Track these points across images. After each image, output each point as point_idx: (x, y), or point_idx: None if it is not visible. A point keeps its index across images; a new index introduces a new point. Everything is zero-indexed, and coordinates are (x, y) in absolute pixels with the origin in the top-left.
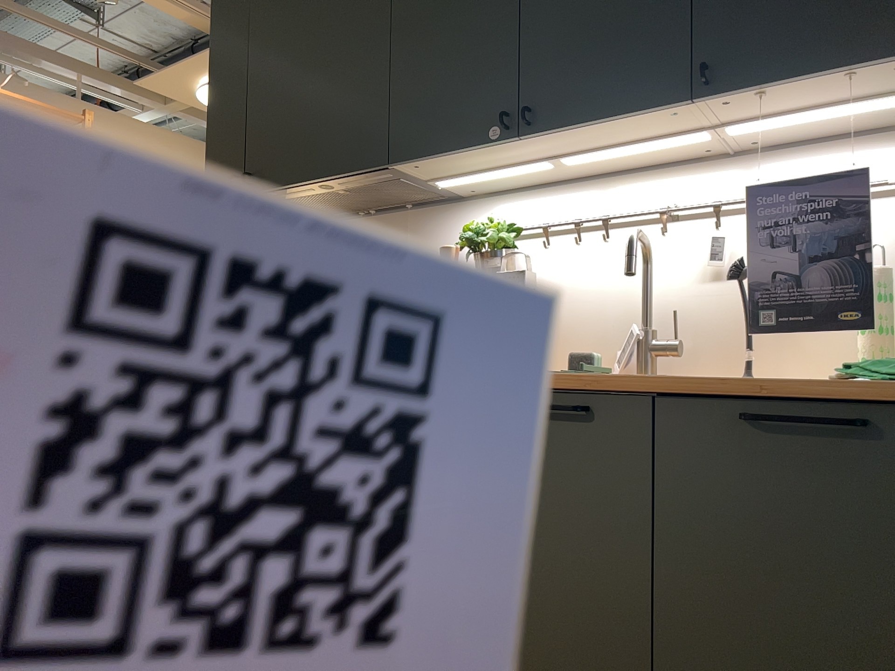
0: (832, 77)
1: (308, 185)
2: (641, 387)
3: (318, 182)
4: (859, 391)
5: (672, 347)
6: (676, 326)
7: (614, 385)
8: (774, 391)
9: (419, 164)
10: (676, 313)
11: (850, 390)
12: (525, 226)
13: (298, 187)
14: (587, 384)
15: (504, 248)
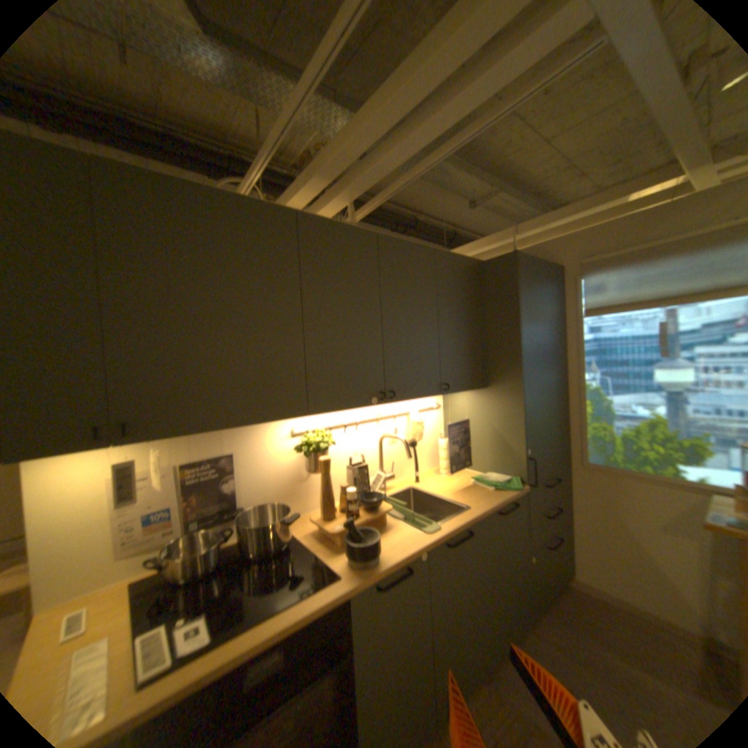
0: (464, 390)
1: (213, 429)
2: (482, 516)
3: (229, 427)
4: (511, 496)
5: (392, 476)
6: (393, 467)
7: (476, 520)
8: (504, 503)
9: (318, 411)
10: (393, 463)
11: (515, 497)
12: (322, 428)
13: (198, 432)
14: (469, 523)
15: (324, 445)
